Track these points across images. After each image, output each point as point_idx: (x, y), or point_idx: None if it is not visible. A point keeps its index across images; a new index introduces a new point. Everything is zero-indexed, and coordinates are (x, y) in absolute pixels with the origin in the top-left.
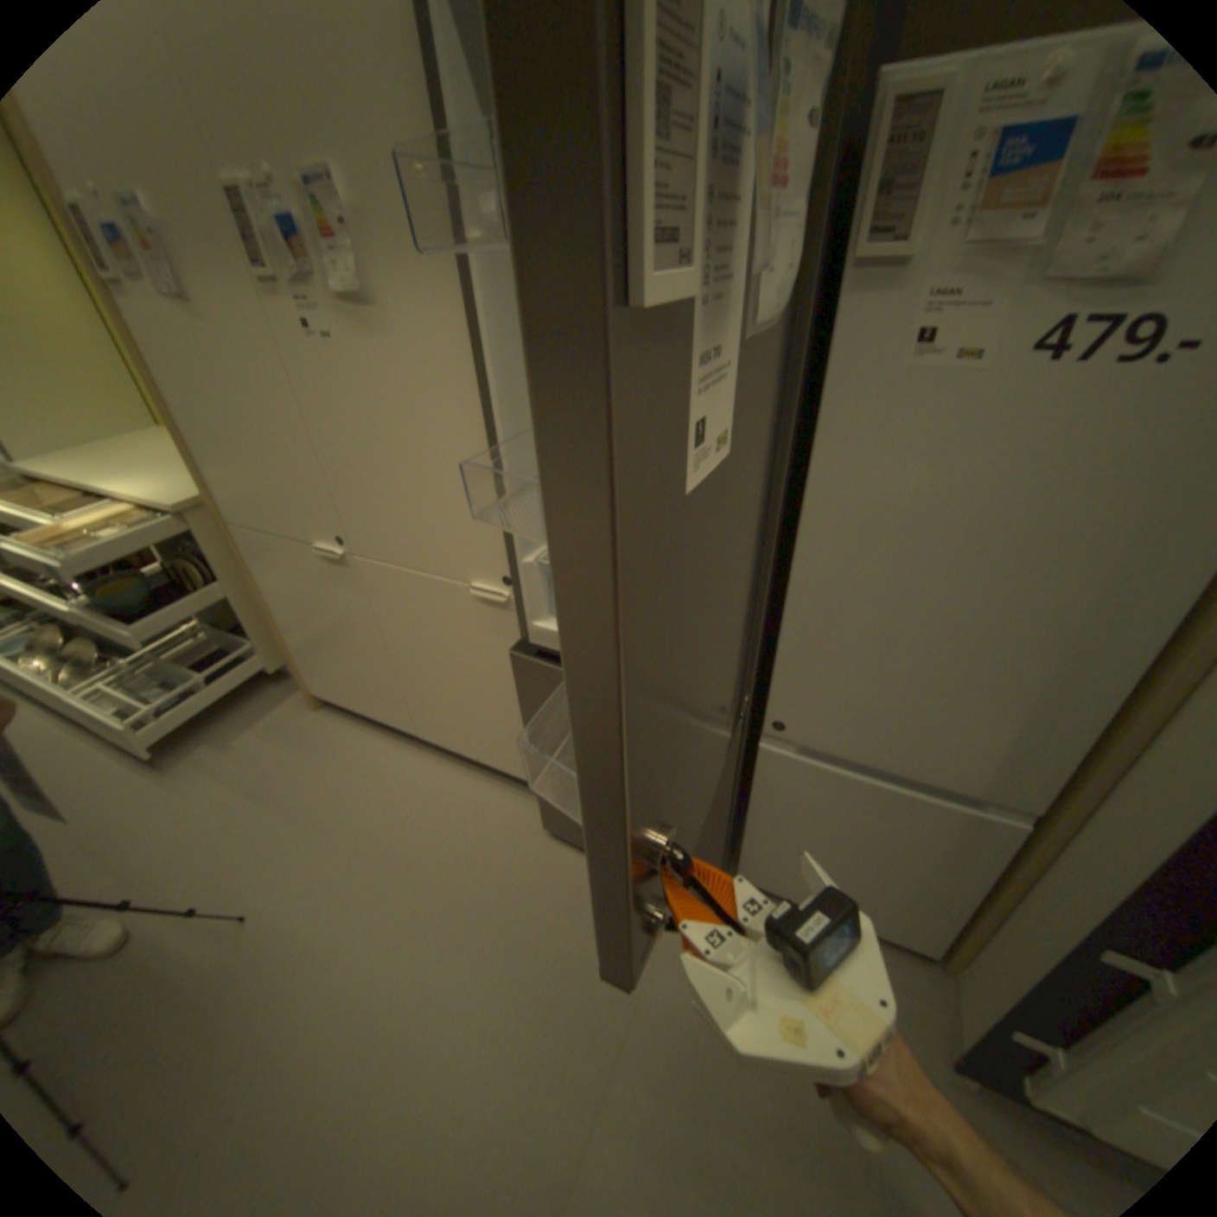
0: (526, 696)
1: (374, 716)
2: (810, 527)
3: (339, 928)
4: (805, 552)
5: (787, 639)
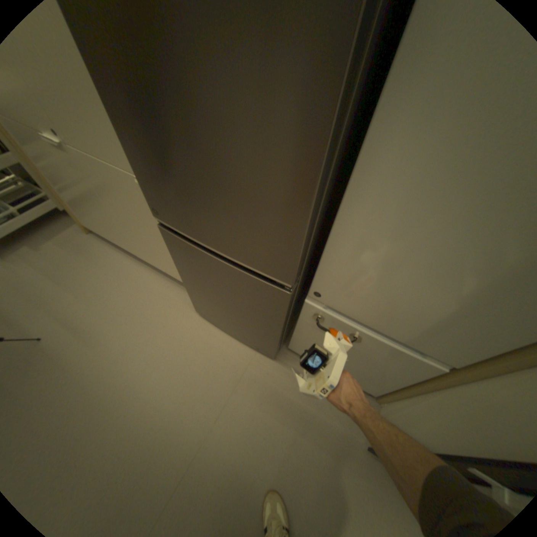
0: (173, 252)
1: (115, 242)
2: (363, 165)
3: (89, 348)
4: (354, 187)
5: (330, 247)
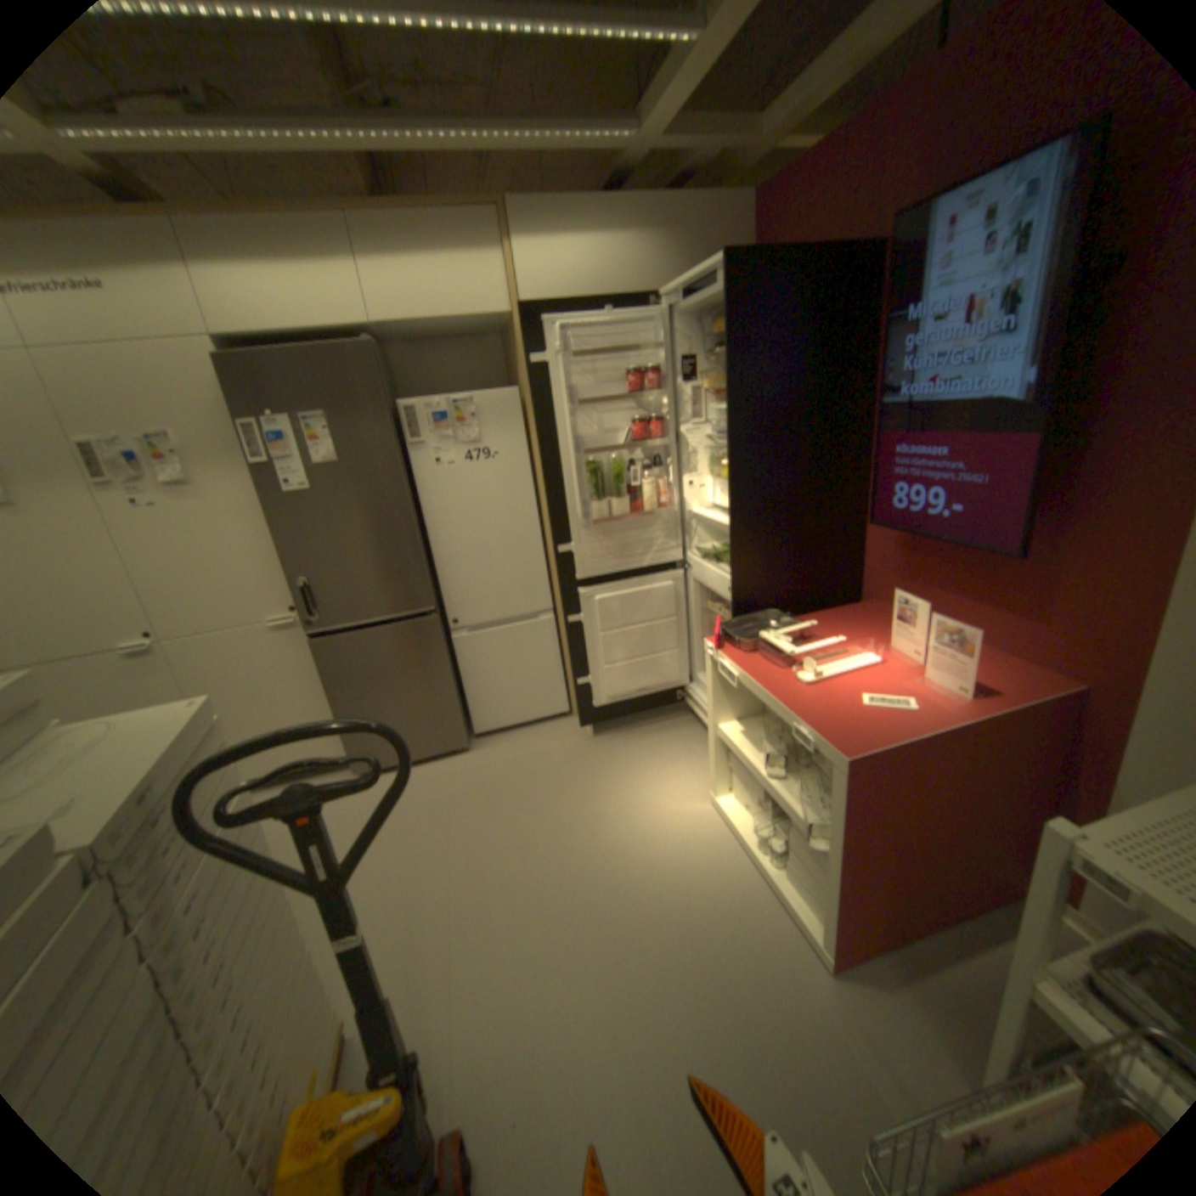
0: (325, 667)
1: None
2: (431, 529)
3: None
4: (434, 539)
5: (442, 578)
